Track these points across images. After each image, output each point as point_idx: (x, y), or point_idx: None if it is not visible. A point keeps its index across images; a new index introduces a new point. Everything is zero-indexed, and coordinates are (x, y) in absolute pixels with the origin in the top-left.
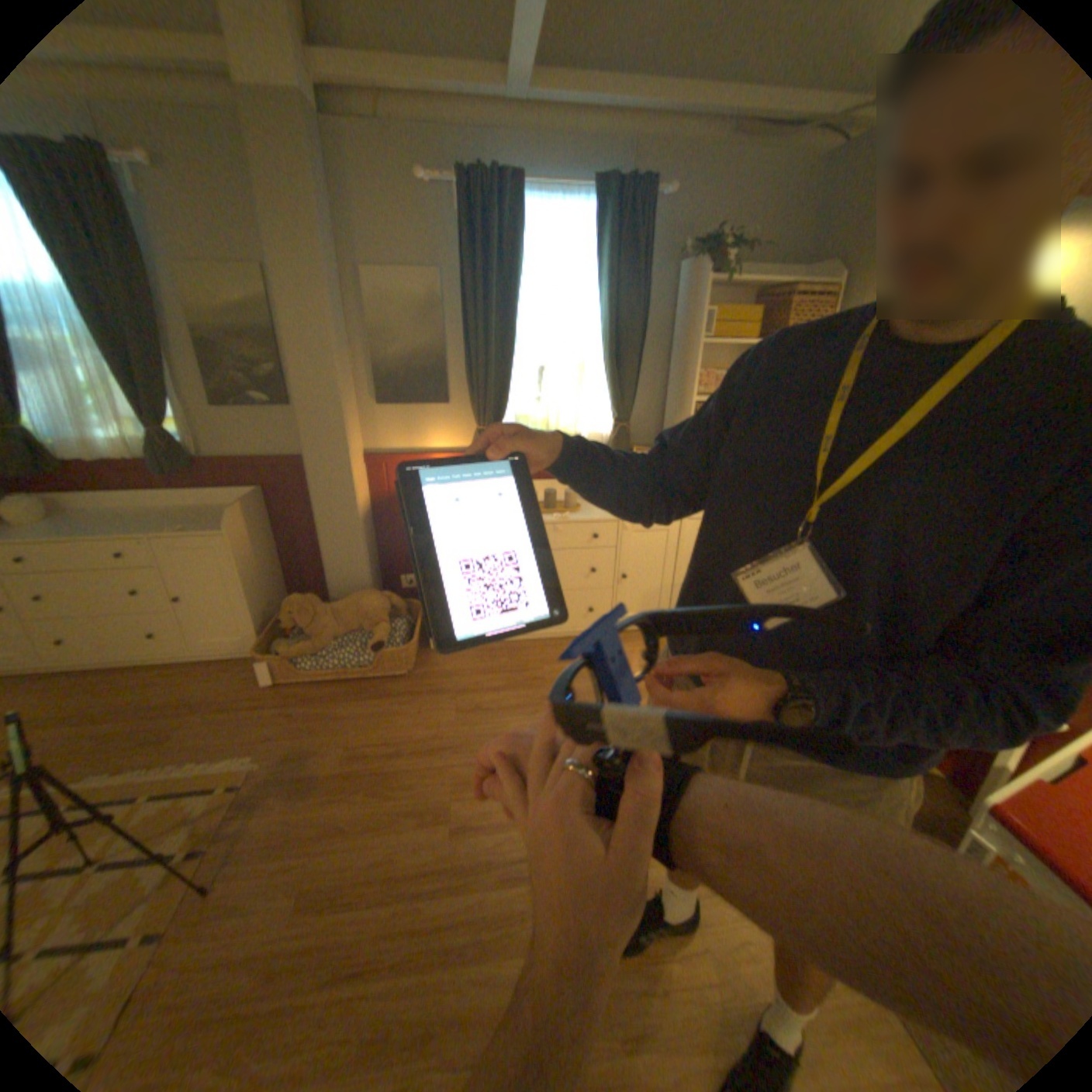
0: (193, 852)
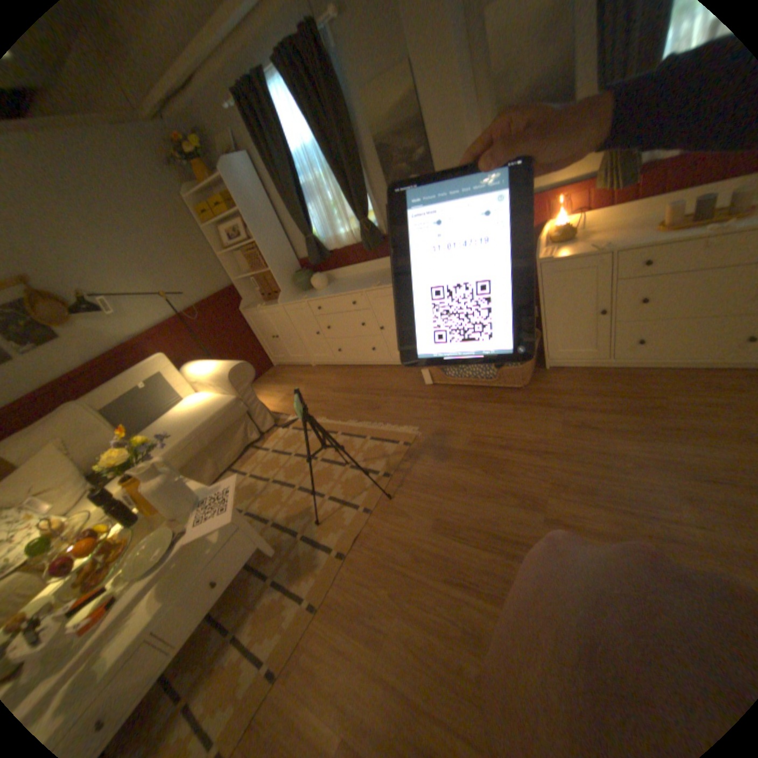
0: (386, 471)
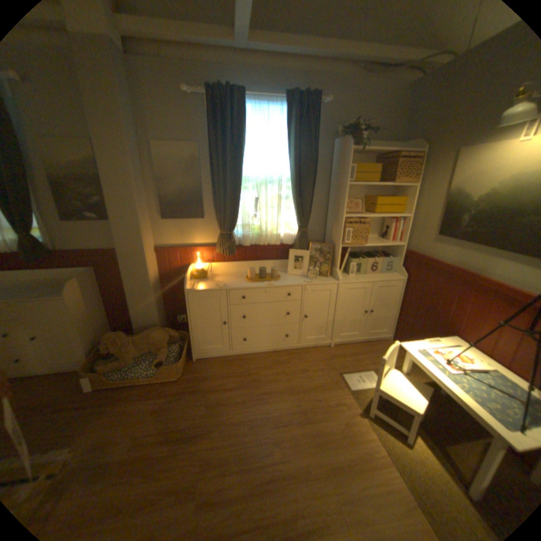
0: None
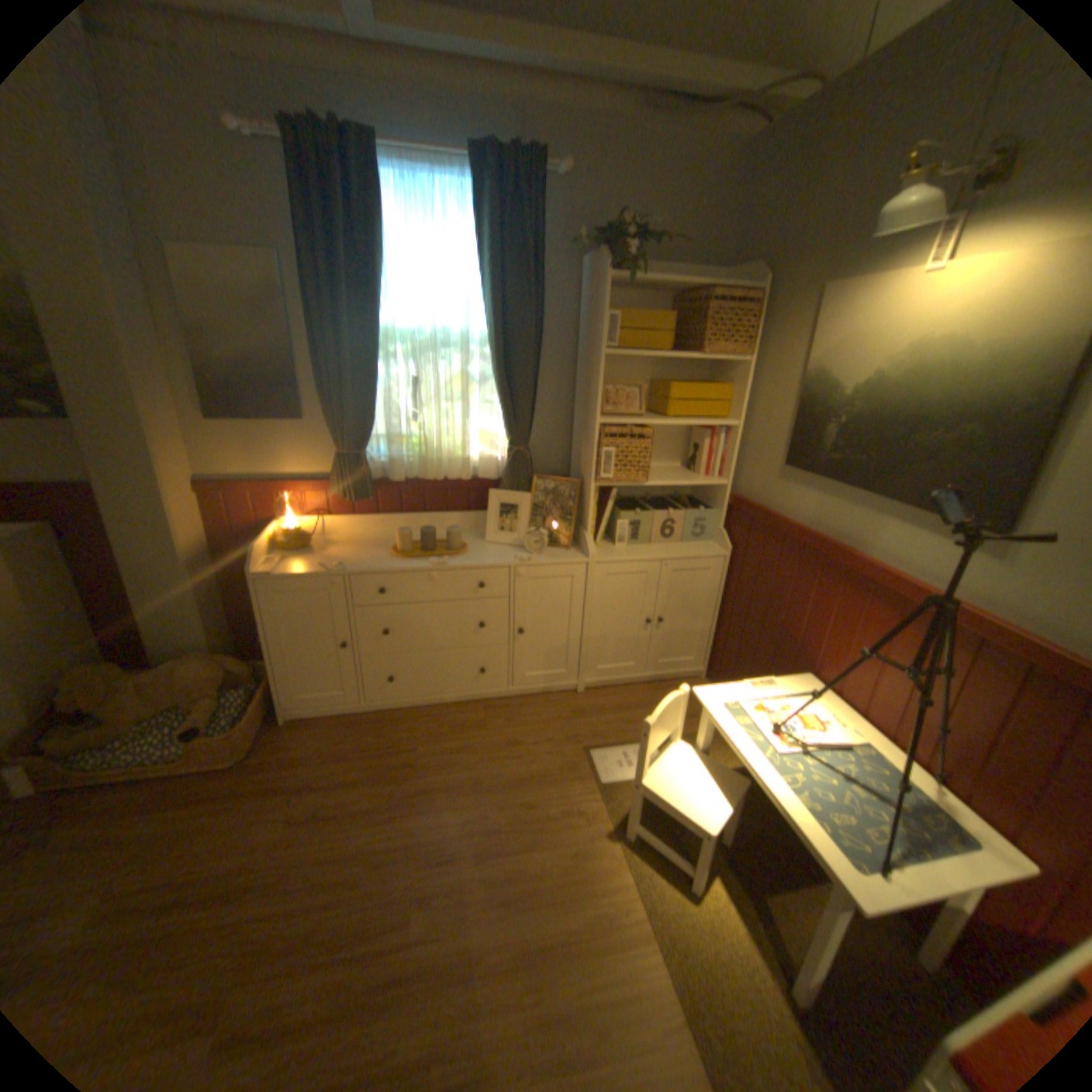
0: None
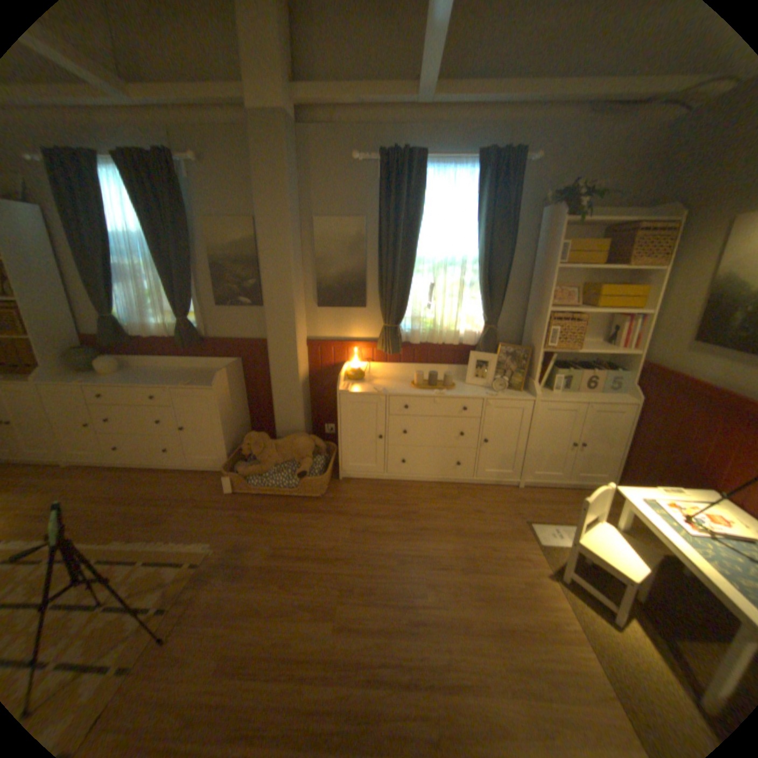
0: (161, 610)
